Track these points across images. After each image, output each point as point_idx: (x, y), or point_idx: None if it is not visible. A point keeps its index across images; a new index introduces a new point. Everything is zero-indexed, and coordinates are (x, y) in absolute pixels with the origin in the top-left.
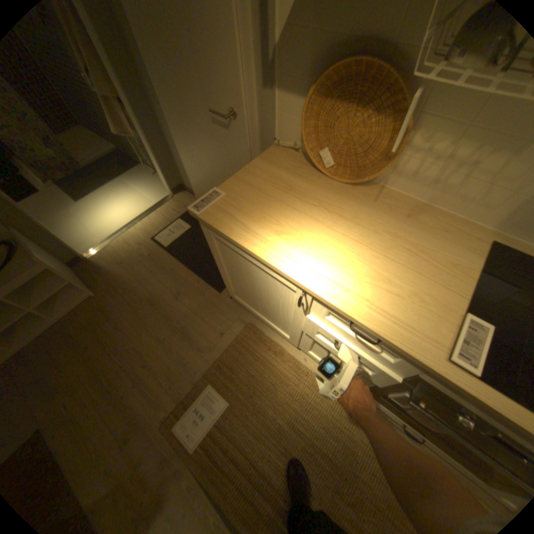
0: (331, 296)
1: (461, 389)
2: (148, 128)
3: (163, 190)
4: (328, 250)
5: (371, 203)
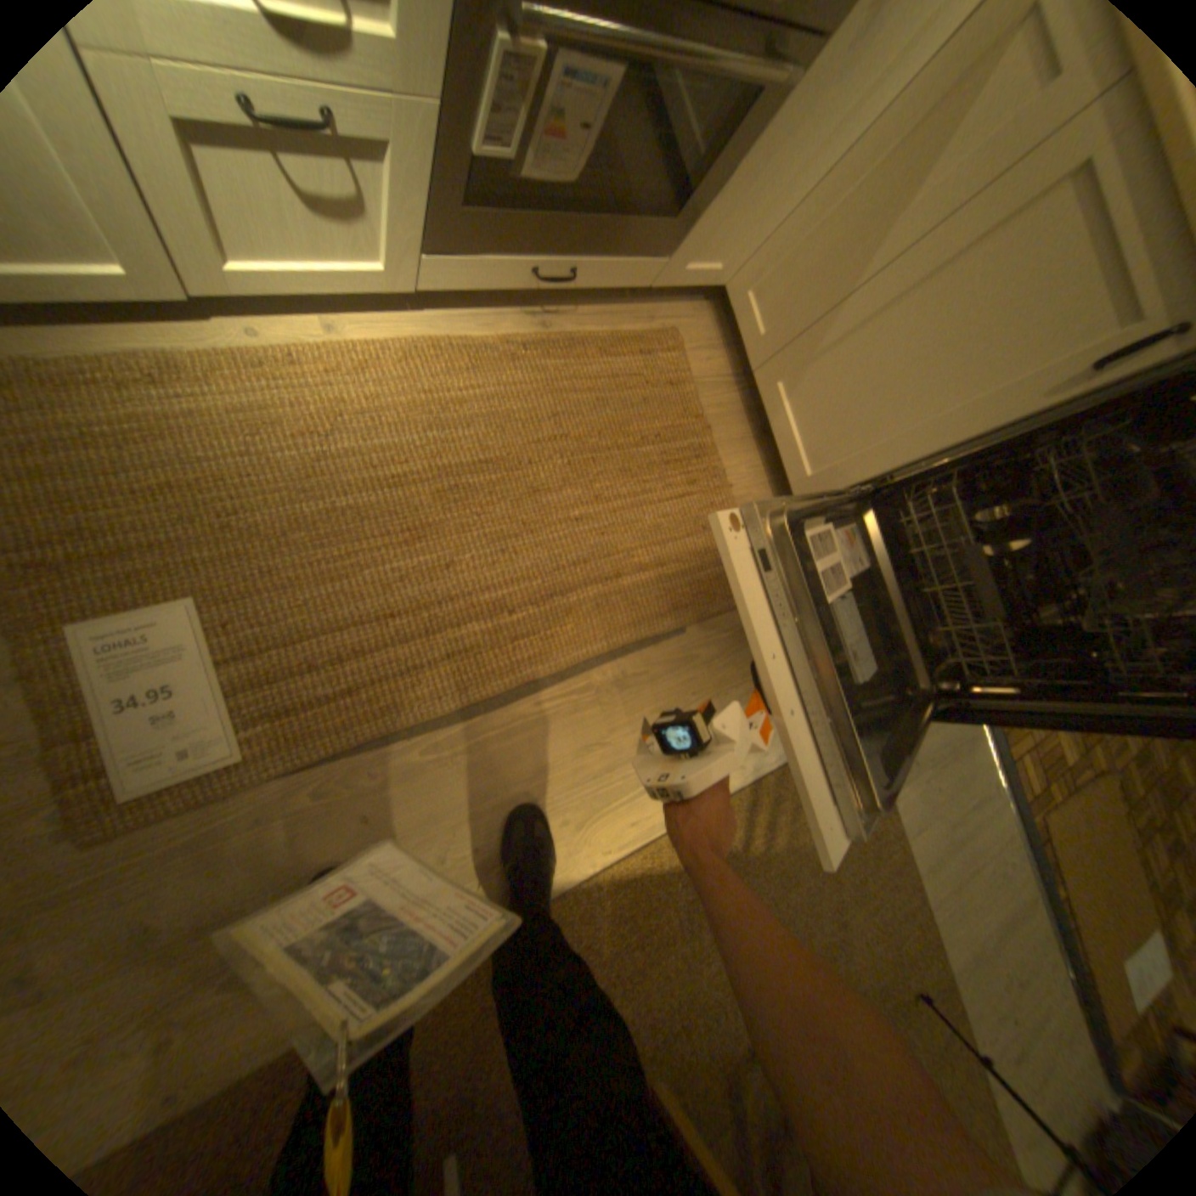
0: None
1: None
2: None
3: None
4: None
5: None
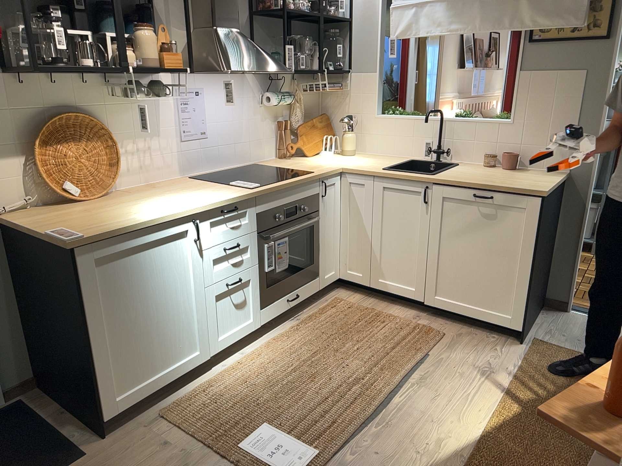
0: (204, 203)
1: (263, 189)
2: None
3: None
4: (166, 203)
5: (131, 194)
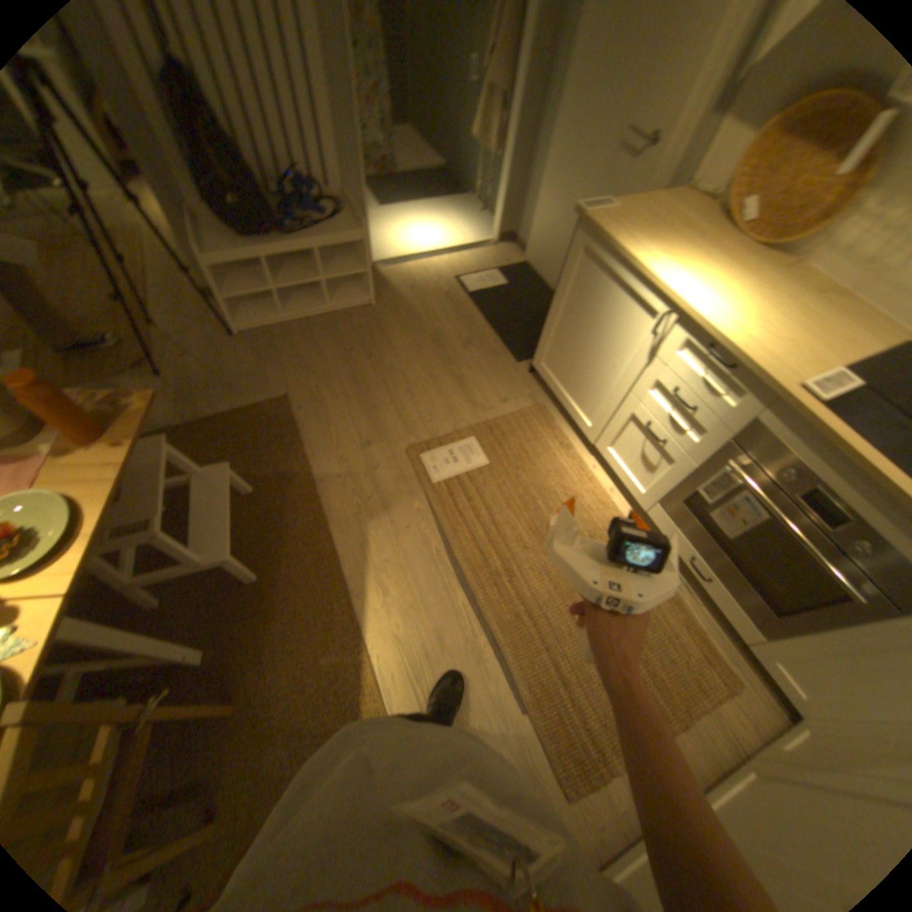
0: (704, 310)
1: (802, 404)
2: (519, 143)
3: (489, 231)
4: (715, 281)
5: (782, 268)
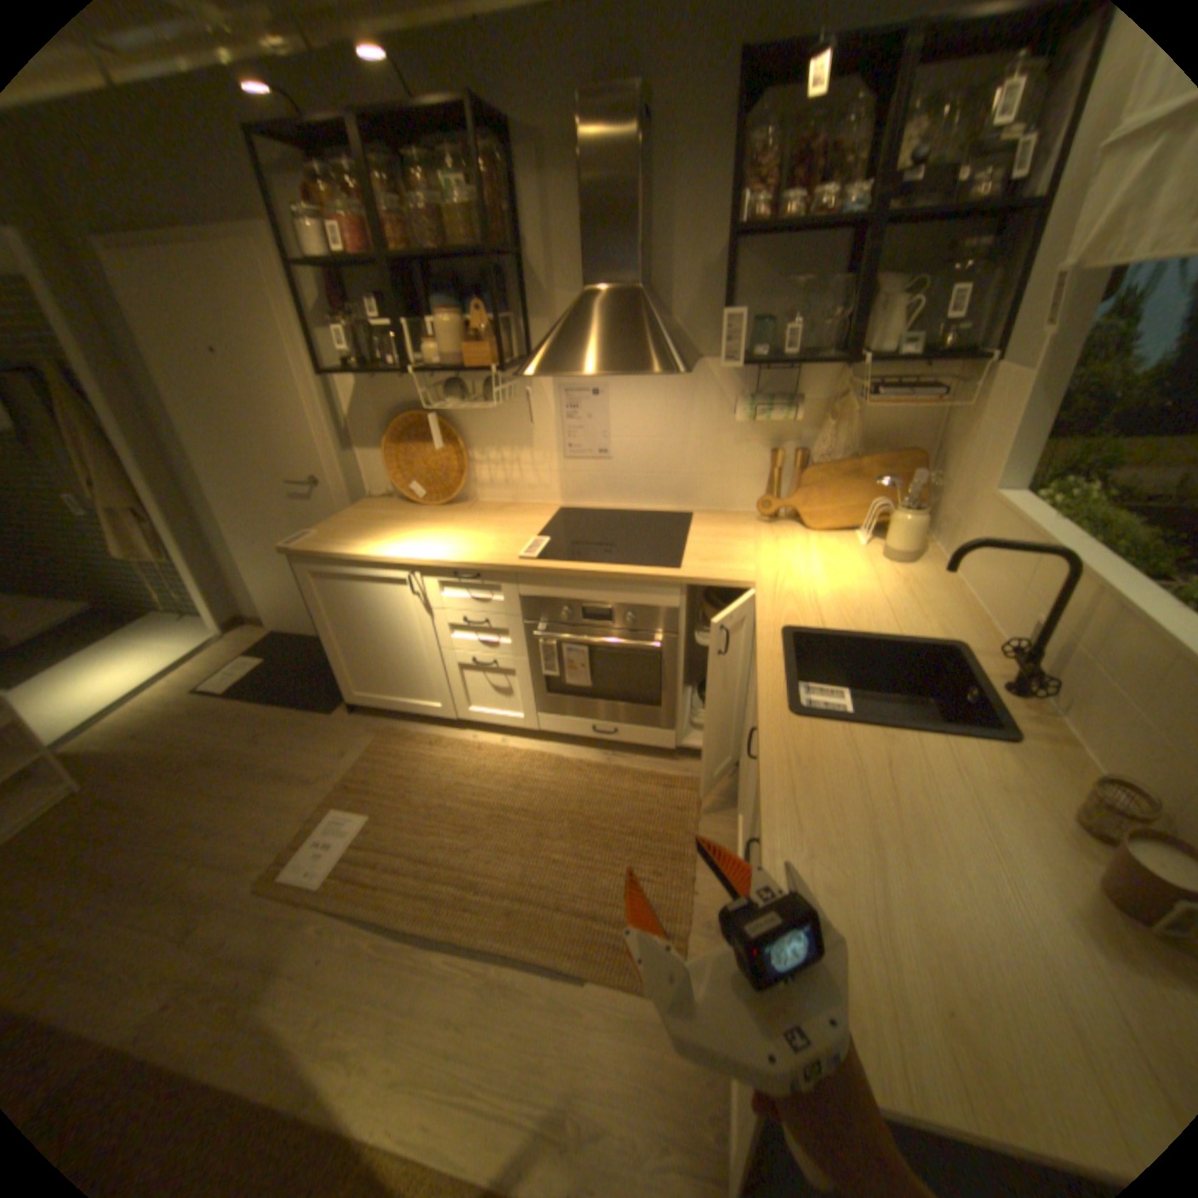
0: (430, 557)
1: (526, 567)
2: (182, 542)
3: (202, 632)
4: (426, 539)
5: (465, 511)
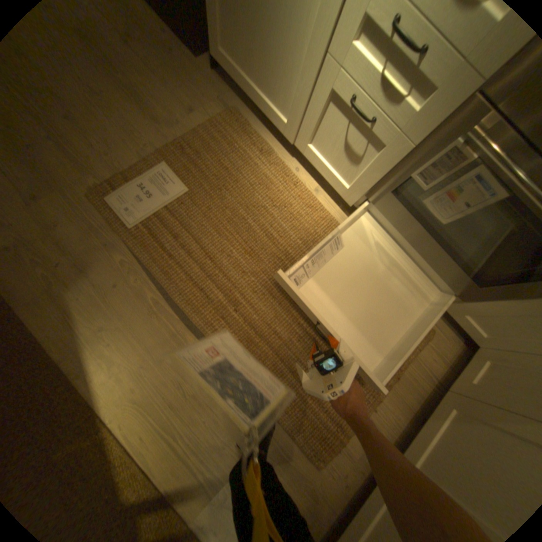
0: None
1: None
2: None
3: None
4: None
5: None
